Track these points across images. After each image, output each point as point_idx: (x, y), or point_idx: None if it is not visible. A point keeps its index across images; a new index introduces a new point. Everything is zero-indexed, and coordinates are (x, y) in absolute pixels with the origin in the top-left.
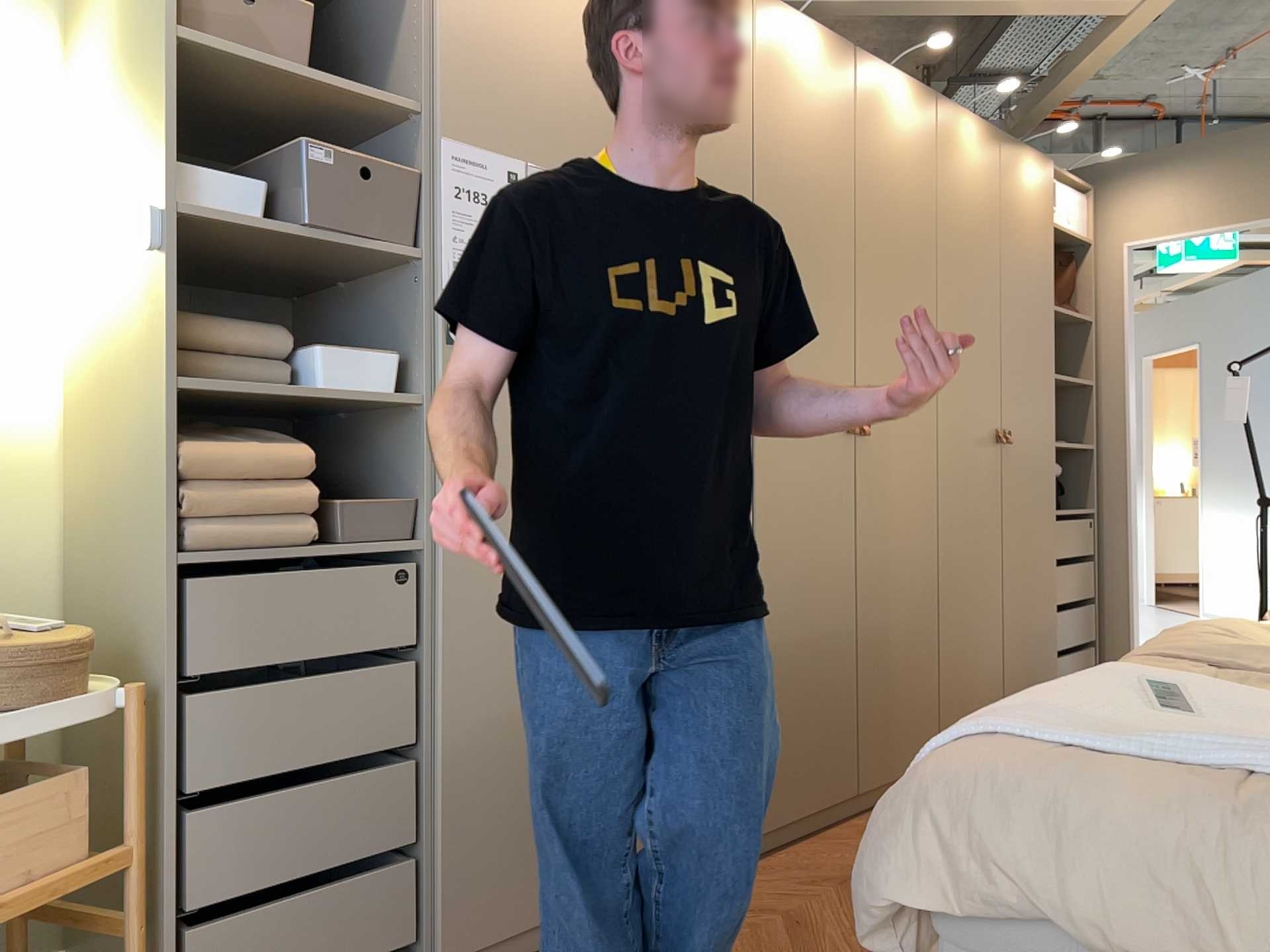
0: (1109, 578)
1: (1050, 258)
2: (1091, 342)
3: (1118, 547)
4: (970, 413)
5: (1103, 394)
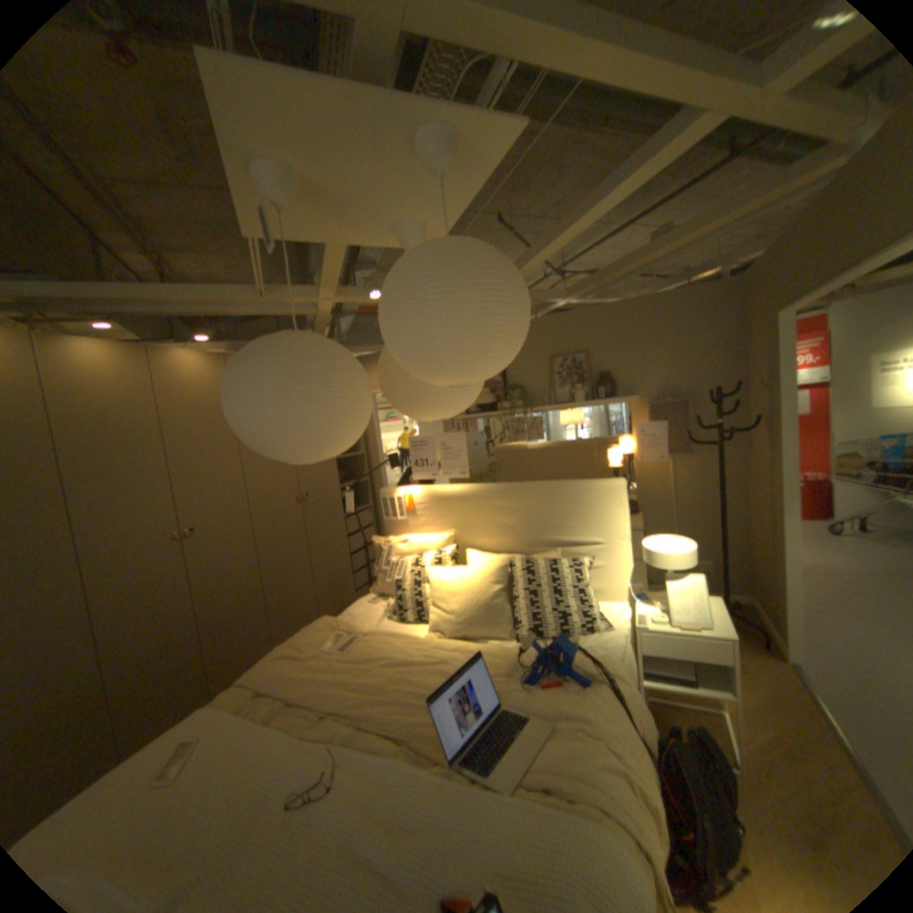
0: None
1: None
2: (368, 433)
3: None
4: (282, 494)
5: (375, 455)
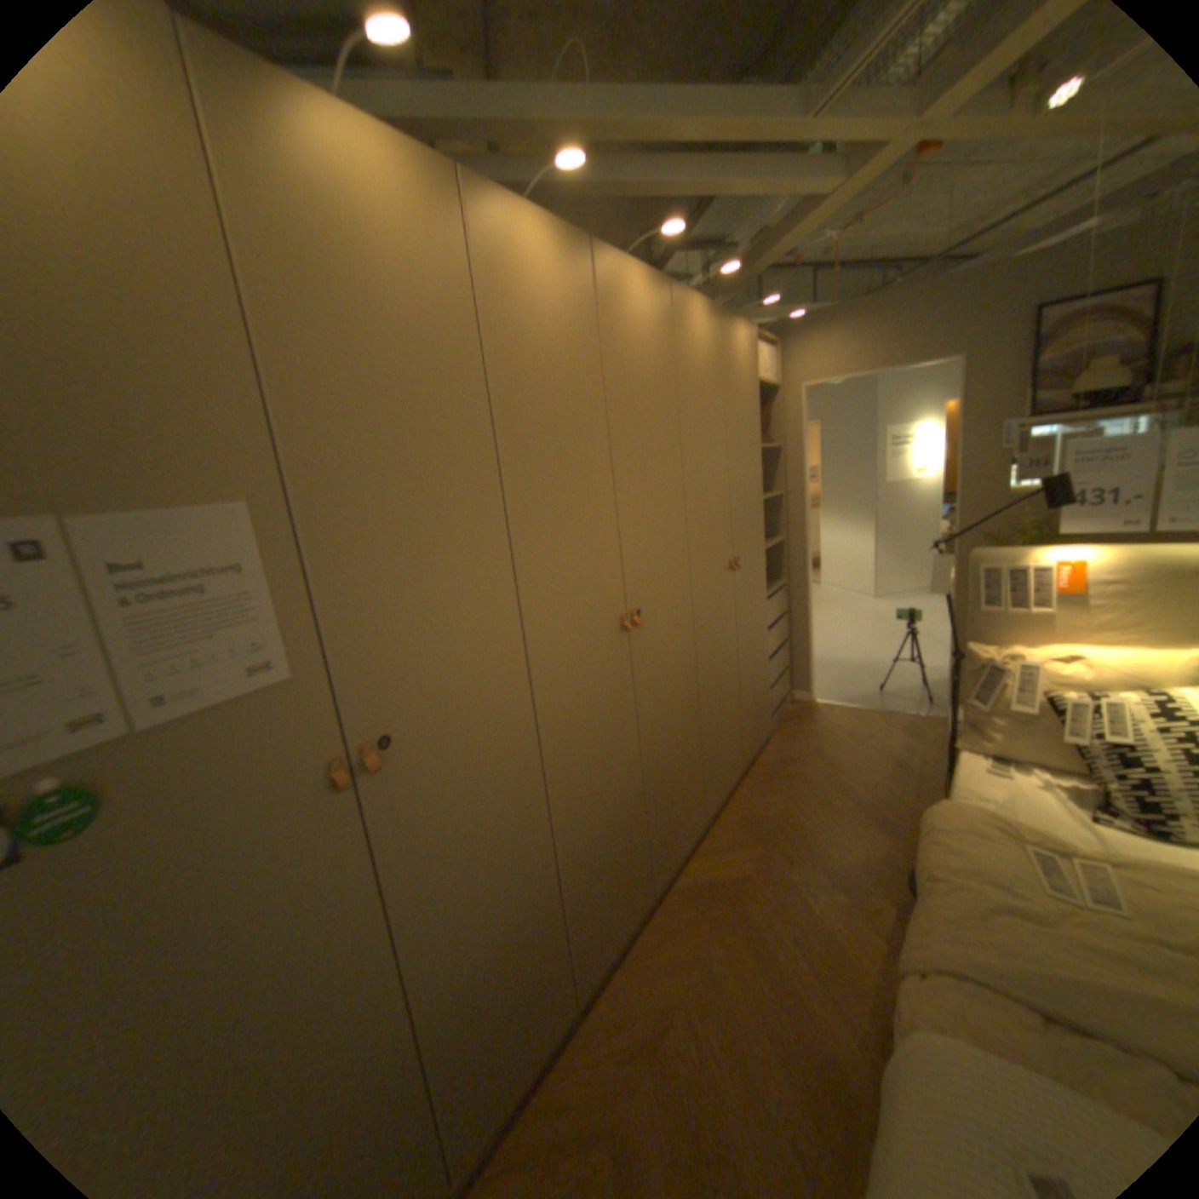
0: (803, 622)
1: (760, 400)
2: (788, 459)
3: (808, 602)
4: (718, 555)
5: (797, 497)
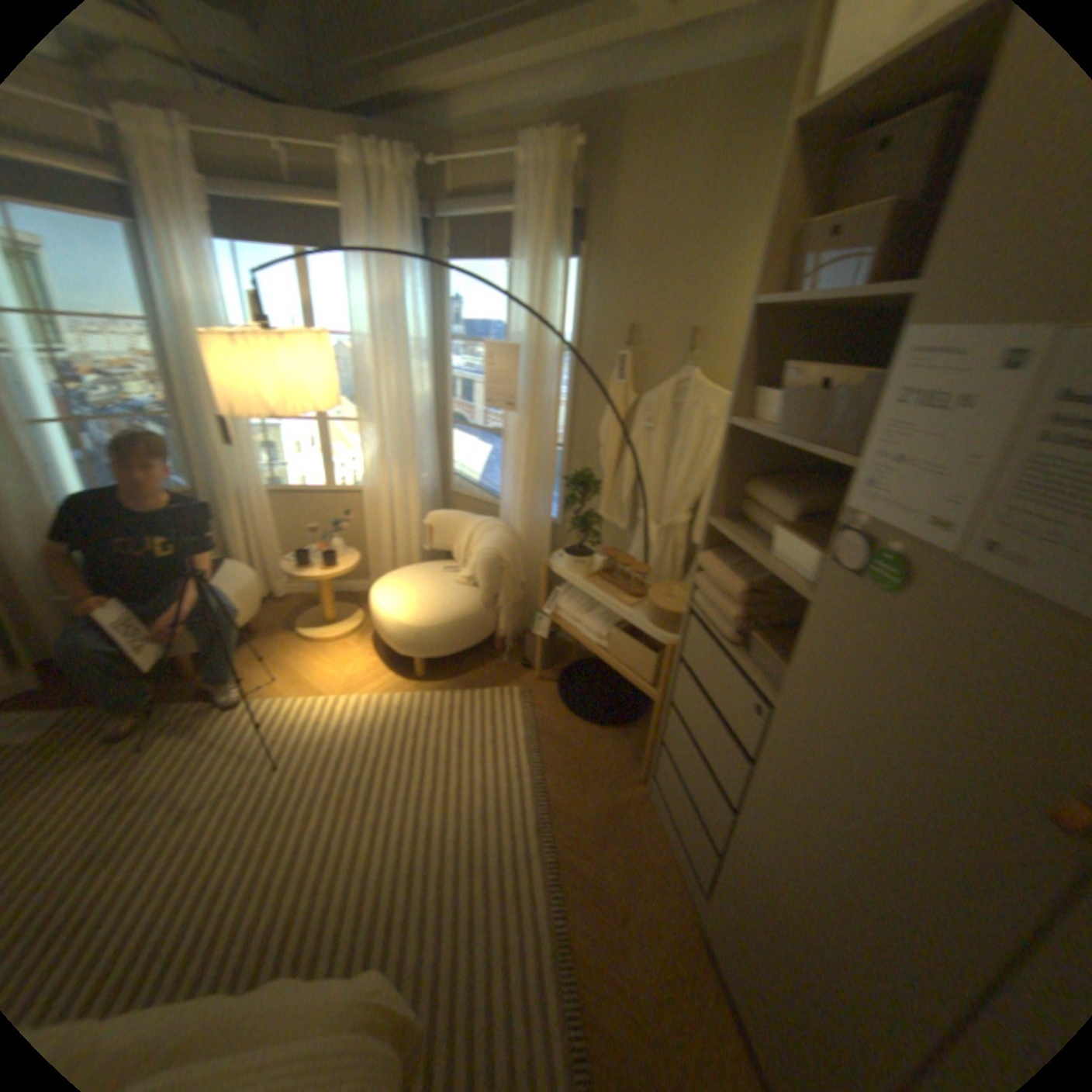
0: None
1: None
2: None
3: None
4: None
5: None
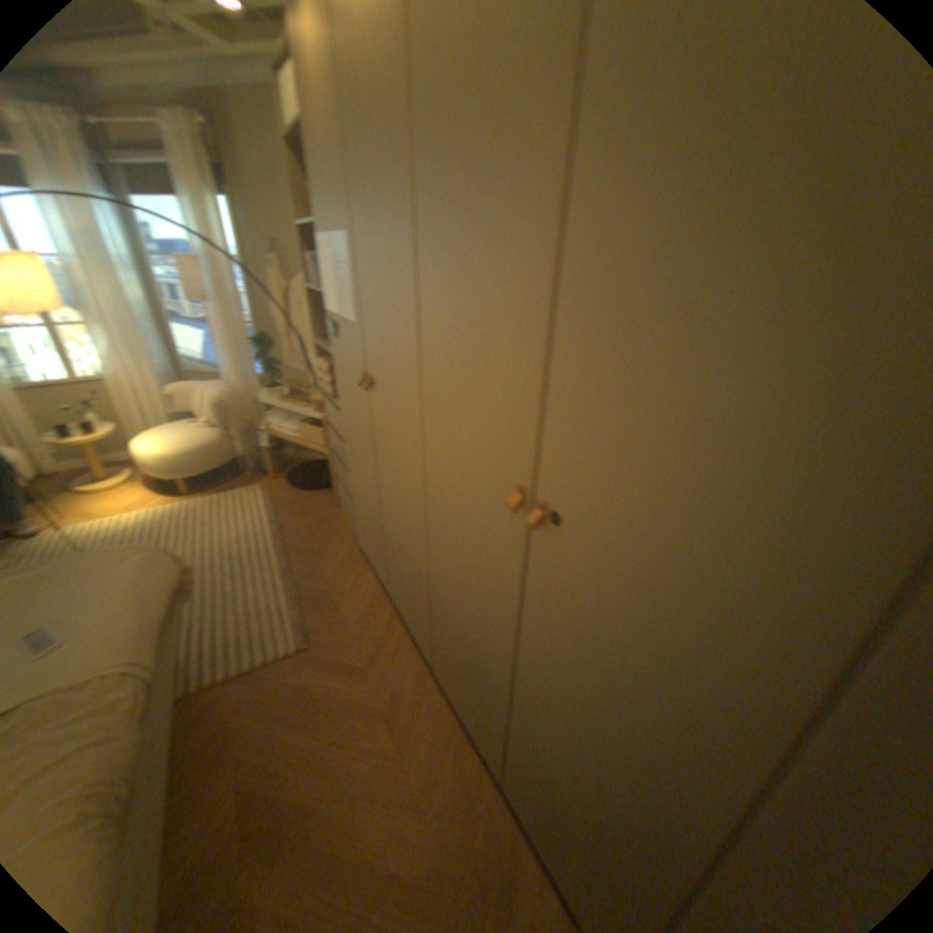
0: None
1: None
2: None
3: None
4: None
5: None
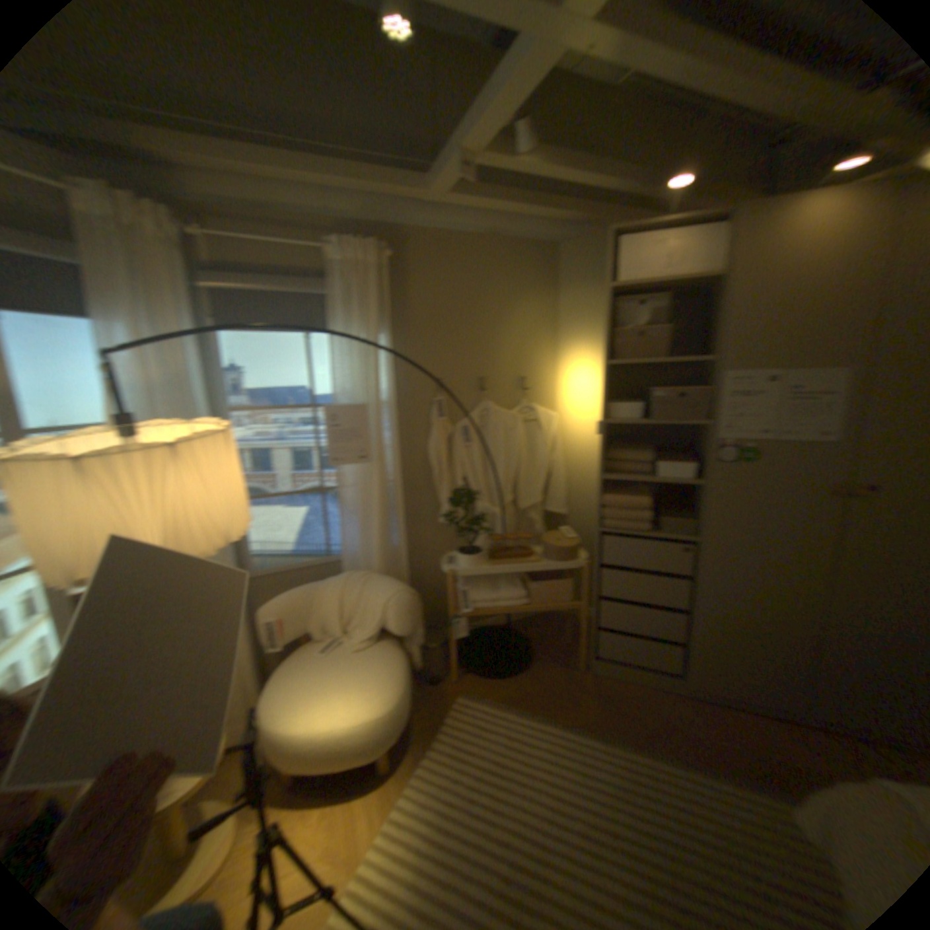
0: None
1: None
2: None
3: None
4: None
5: None
